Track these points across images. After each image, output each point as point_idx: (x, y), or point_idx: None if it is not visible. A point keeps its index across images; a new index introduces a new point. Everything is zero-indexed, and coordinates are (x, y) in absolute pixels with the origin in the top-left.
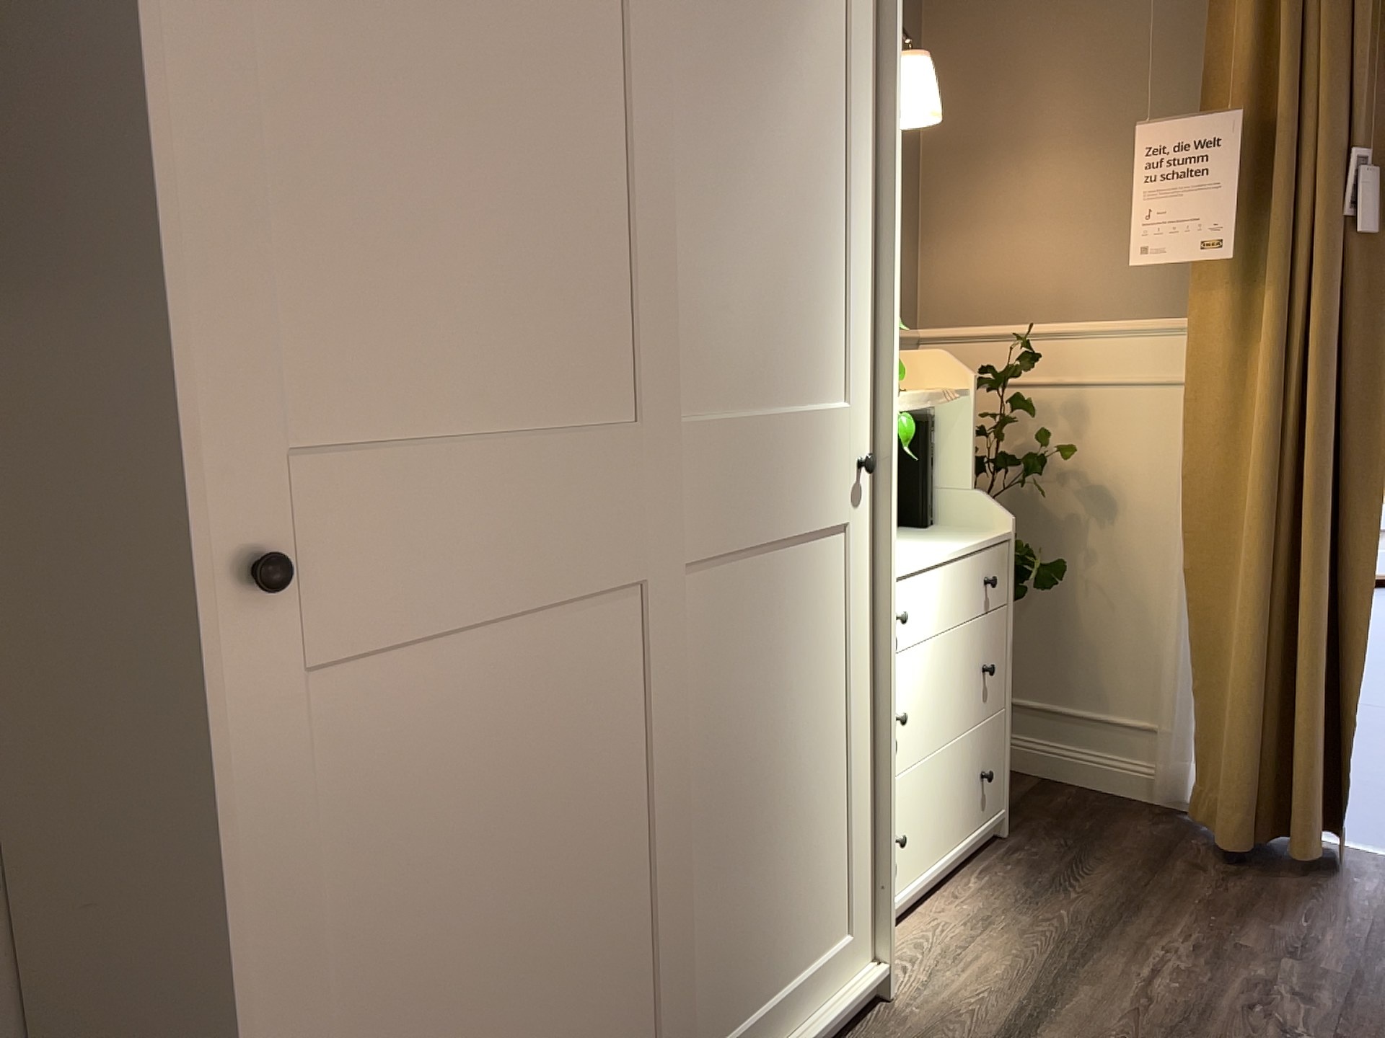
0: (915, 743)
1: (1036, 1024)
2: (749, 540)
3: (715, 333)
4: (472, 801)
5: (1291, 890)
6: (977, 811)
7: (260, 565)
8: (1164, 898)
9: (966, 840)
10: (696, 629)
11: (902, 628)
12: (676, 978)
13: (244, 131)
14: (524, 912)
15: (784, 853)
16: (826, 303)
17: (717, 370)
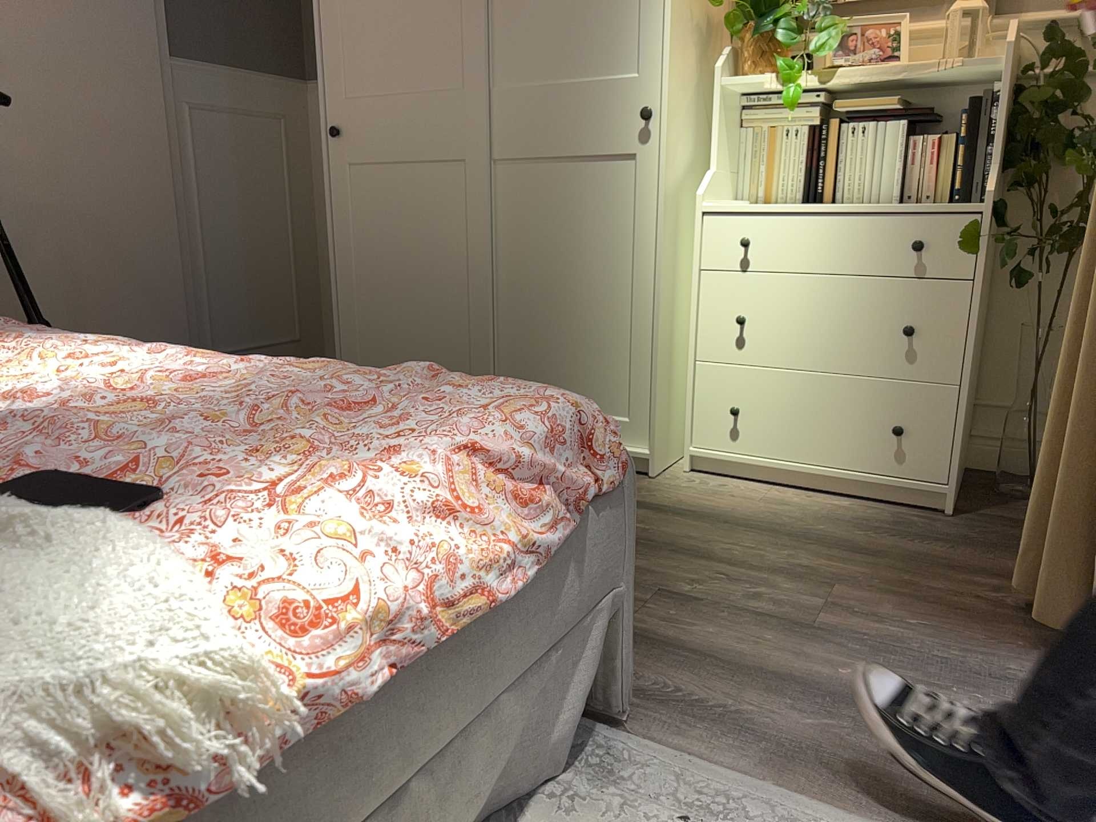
0: (770, 350)
1: (653, 512)
2: (544, 154)
3: (524, 44)
4: (397, 226)
5: (1008, 638)
6: (882, 458)
7: (332, 131)
8: (898, 570)
9: (859, 473)
10: (510, 193)
11: (754, 253)
12: (479, 345)
13: (335, 9)
14: (414, 275)
15: (571, 336)
16: (616, 13)
17: (524, 63)
